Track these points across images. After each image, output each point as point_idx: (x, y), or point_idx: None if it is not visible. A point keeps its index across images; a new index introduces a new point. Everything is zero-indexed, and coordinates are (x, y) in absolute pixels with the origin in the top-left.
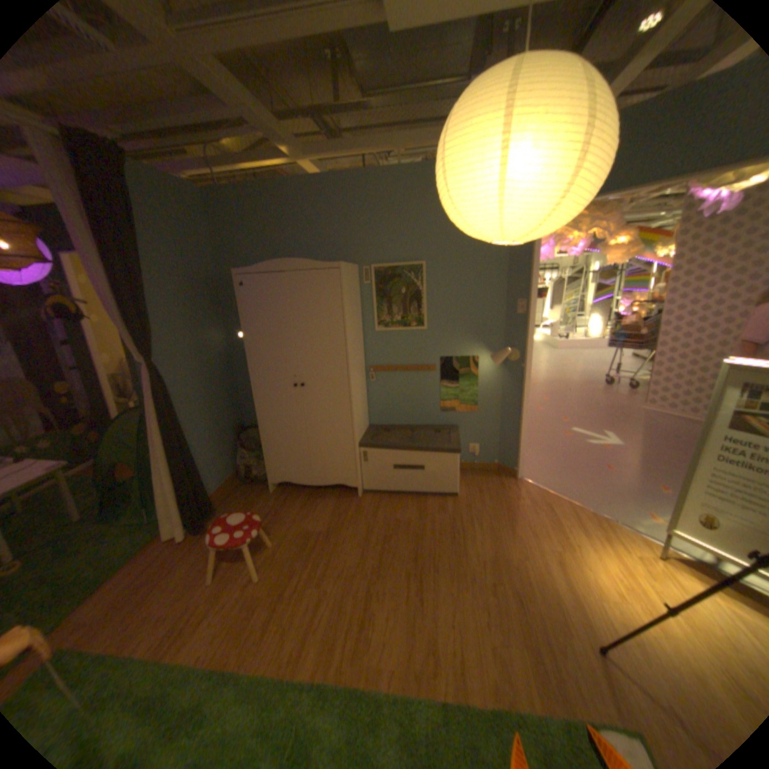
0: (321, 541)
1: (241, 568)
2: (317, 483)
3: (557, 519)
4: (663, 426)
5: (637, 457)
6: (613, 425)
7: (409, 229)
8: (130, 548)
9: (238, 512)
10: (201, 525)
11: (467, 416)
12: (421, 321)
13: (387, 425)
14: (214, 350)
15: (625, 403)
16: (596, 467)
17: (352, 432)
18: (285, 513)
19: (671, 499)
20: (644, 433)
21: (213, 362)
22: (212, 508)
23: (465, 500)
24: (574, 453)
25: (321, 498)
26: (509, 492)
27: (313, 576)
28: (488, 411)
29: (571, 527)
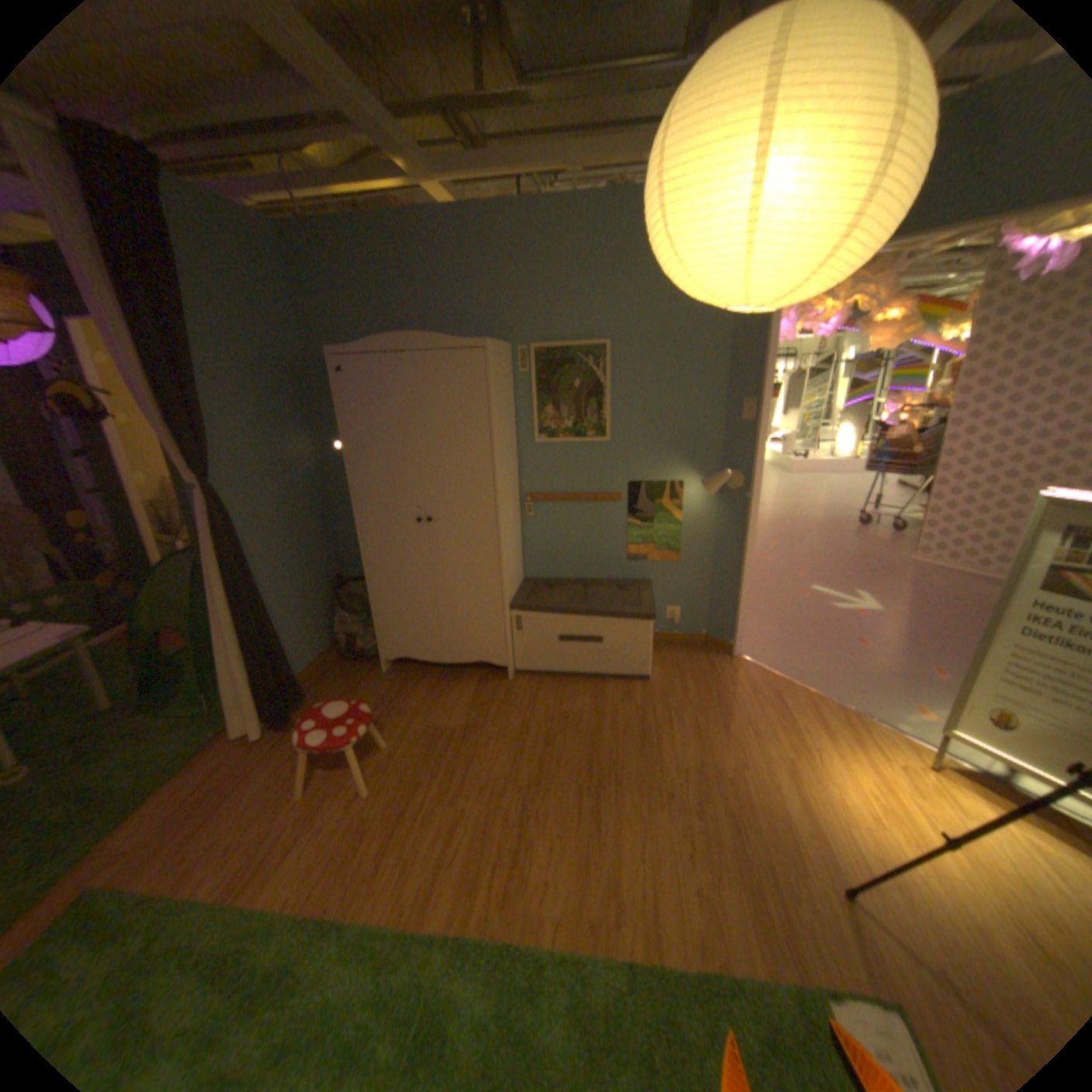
0: (456, 742)
1: (344, 778)
2: (449, 660)
3: (789, 713)
4: (939, 584)
5: (902, 628)
6: (869, 582)
7: (588, 291)
8: (184, 749)
9: (338, 700)
10: (286, 717)
11: (665, 567)
12: (601, 428)
13: (550, 579)
14: (299, 467)
15: (886, 552)
16: (844, 642)
17: (500, 588)
18: (405, 702)
19: (949, 687)
20: (913, 594)
21: (299, 485)
22: (301, 694)
23: (659, 686)
24: (813, 622)
25: (455, 681)
26: (721, 675)
27: (446, 789)
28: (695, 560)
29: (808, 724)
